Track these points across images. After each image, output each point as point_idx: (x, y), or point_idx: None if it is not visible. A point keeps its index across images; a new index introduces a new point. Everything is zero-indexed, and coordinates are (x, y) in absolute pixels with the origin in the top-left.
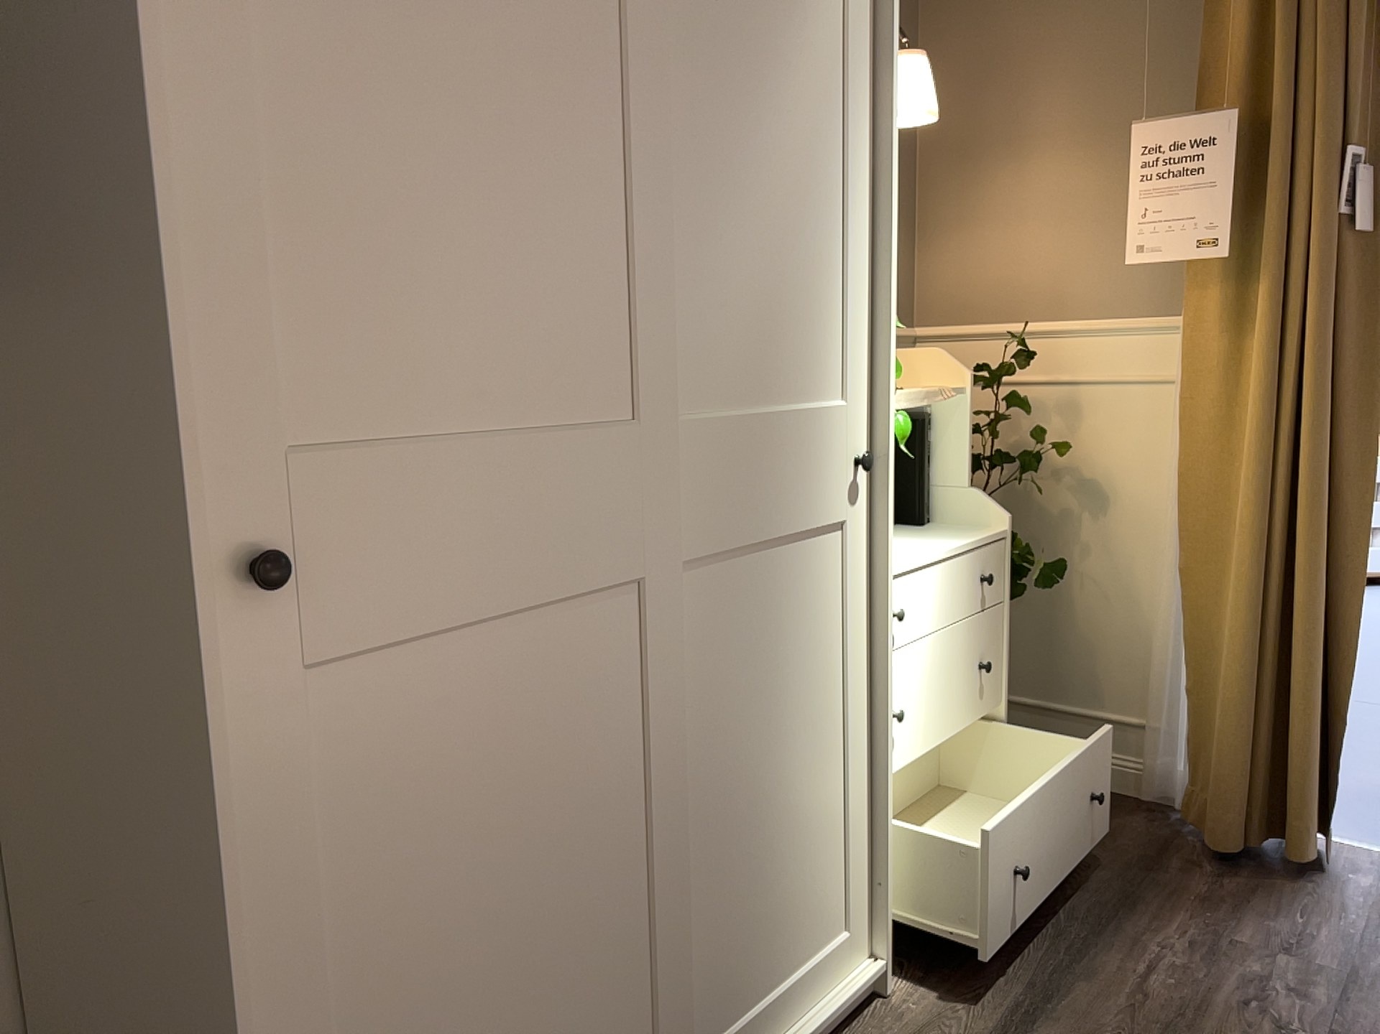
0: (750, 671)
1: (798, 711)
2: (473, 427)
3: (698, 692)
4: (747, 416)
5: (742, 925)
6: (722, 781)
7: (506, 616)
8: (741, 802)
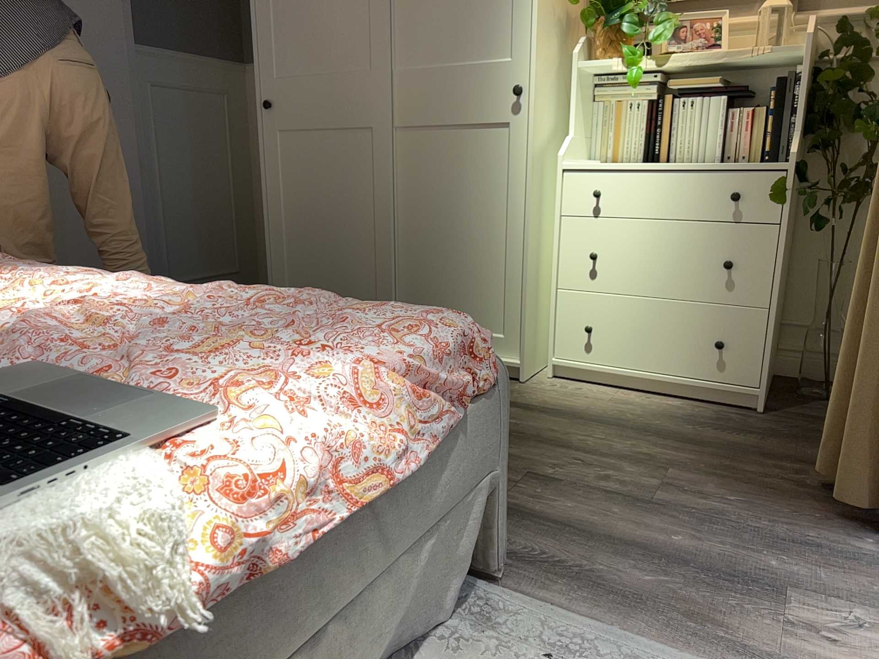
0: (438, 183)
1: (471, 213)
2: (312, 72)
3: (408, 182)
4: (436, 67)
5: (431, 293)
6: (420, 224)
7: (322, 131)
8: (431, 239)
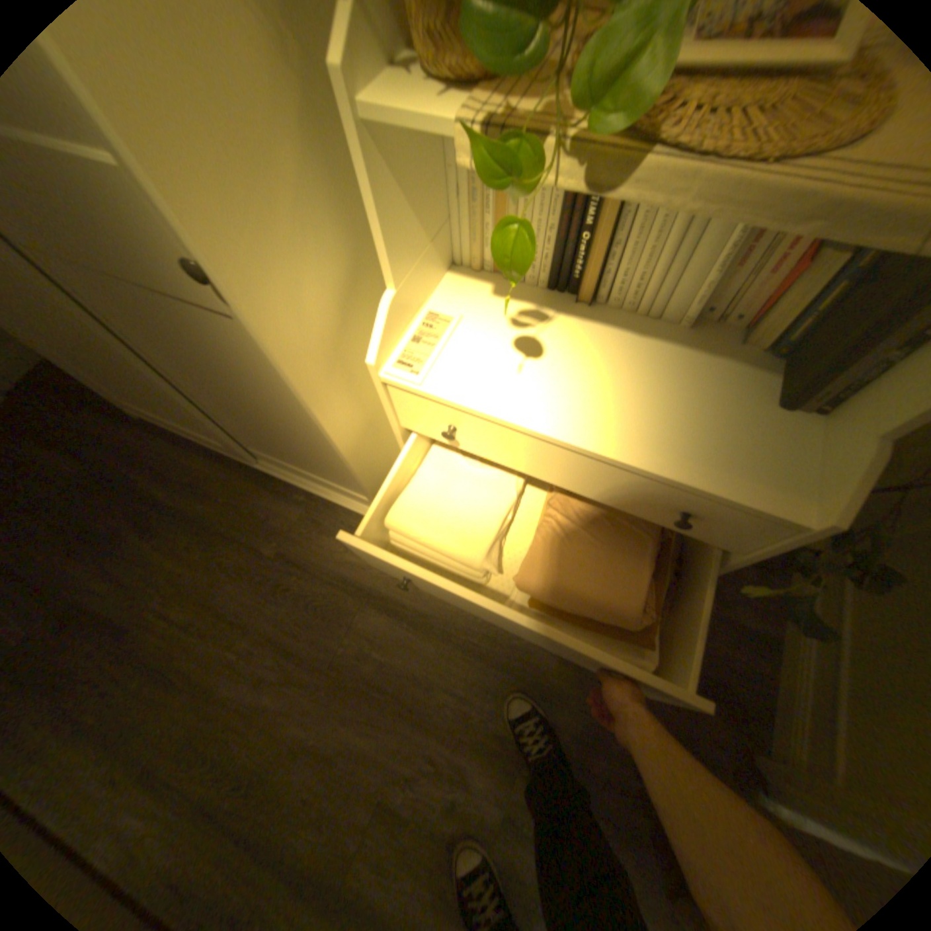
0: (183, 354)
1: (261, 403)
2: None
3: (136, 336)
4: None
5: (267, 445)
6: (201, 387)
7: None
8: (229, 406)
